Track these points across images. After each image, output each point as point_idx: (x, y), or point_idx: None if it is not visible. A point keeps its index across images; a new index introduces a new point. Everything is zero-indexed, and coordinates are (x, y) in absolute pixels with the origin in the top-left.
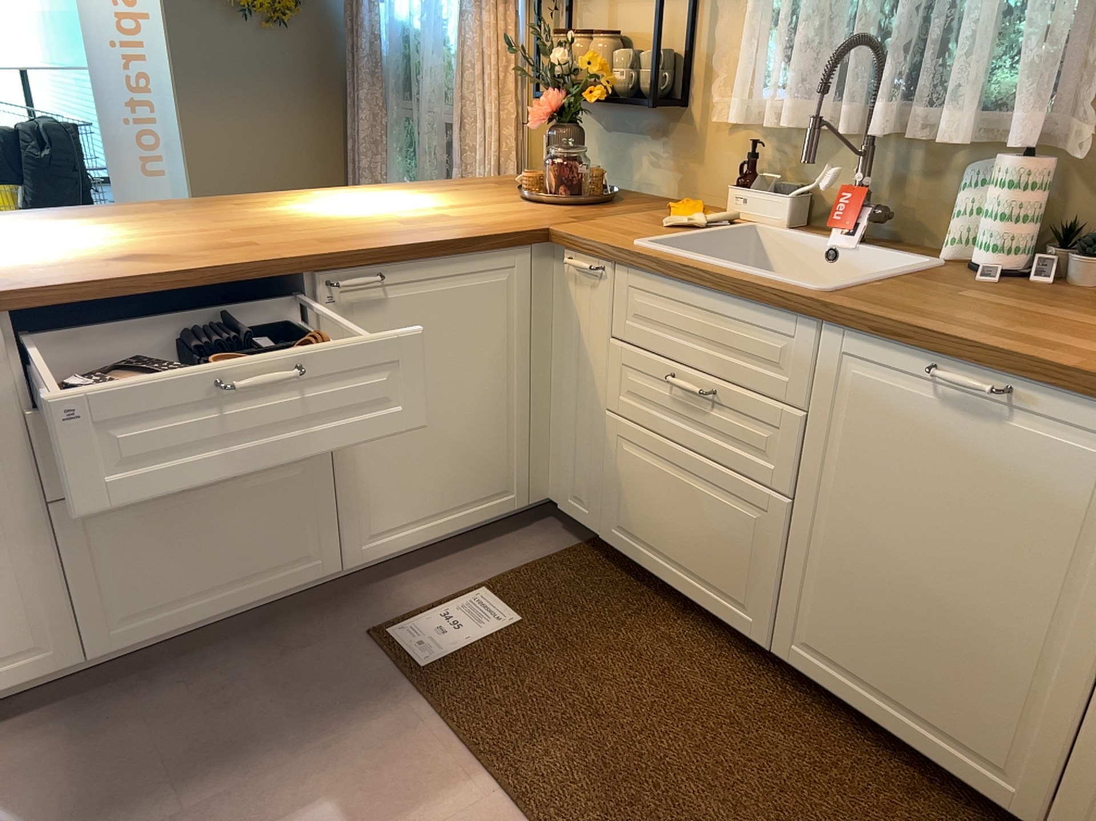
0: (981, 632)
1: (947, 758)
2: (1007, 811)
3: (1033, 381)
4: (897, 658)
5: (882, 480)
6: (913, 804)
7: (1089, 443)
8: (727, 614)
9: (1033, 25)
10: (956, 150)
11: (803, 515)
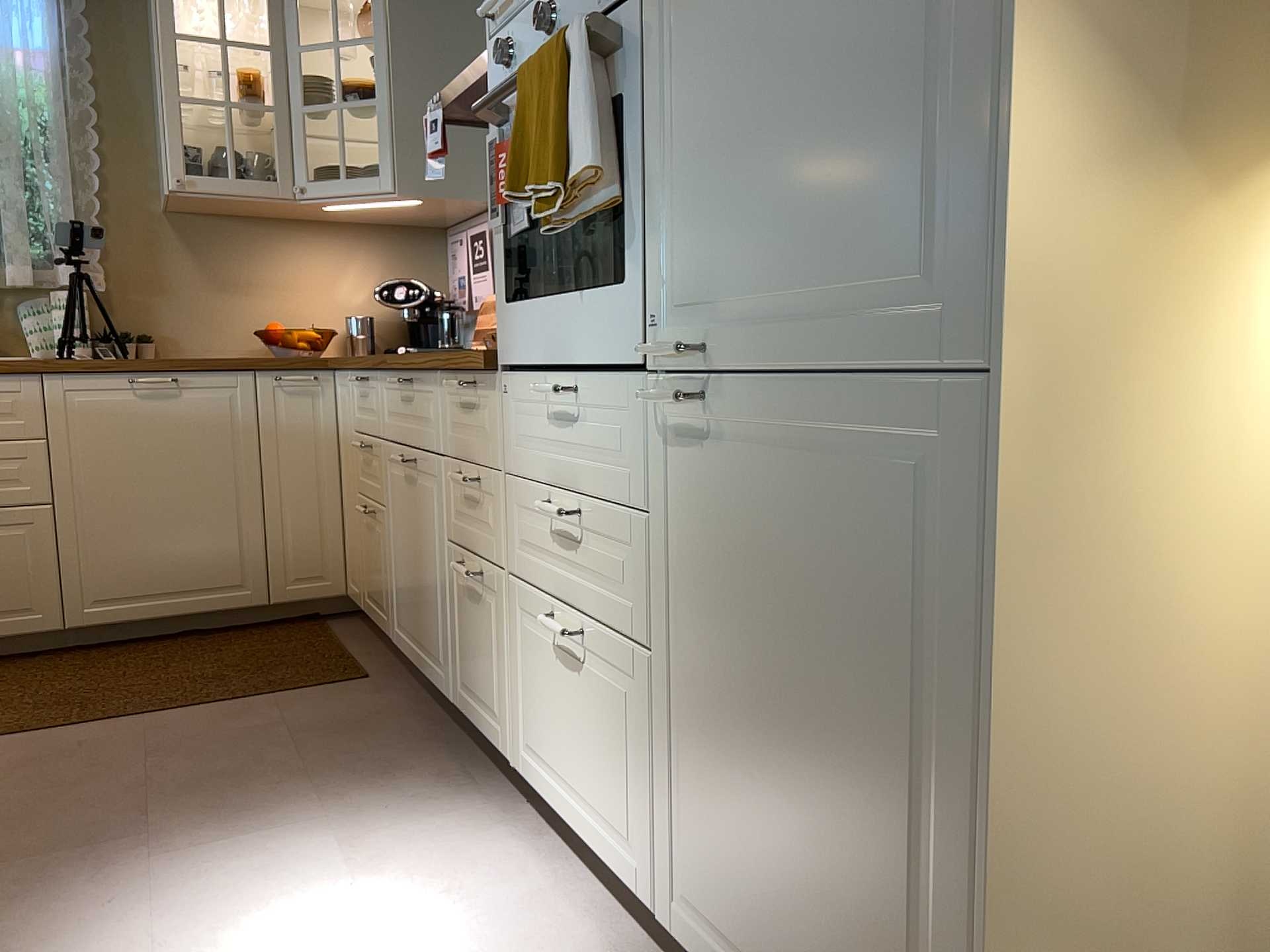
0: (204, 514)
1: (210, 602)
2: (249, 606)
3: (186, 370)
4: (162, 564)
5: (117, 458)
6: (206, 641)
7: (219, 392)
8: (15, 627)
9: (50, 217)
10: (8, 294)
11: (65, 510)
